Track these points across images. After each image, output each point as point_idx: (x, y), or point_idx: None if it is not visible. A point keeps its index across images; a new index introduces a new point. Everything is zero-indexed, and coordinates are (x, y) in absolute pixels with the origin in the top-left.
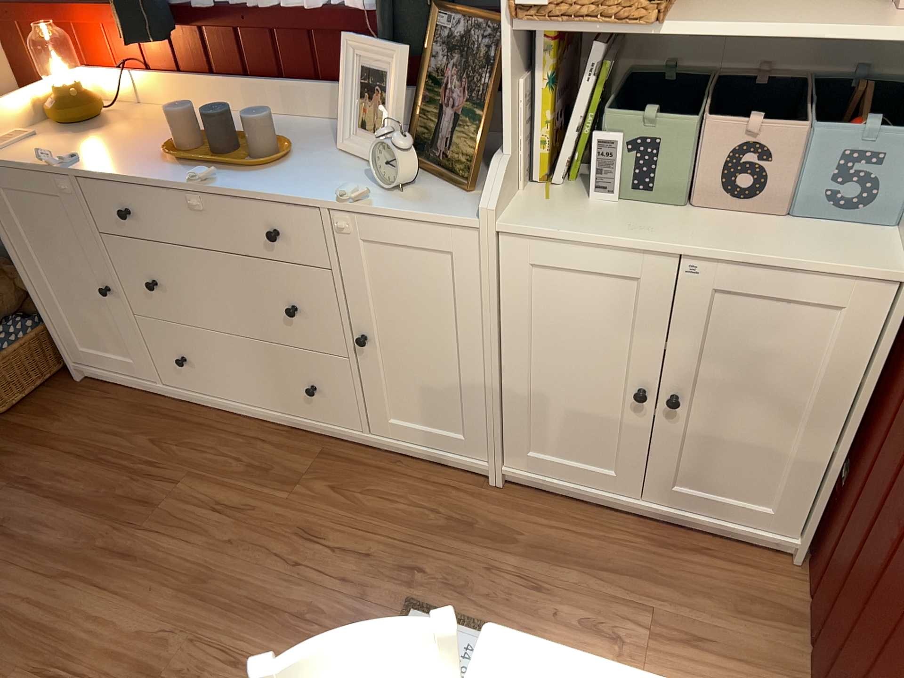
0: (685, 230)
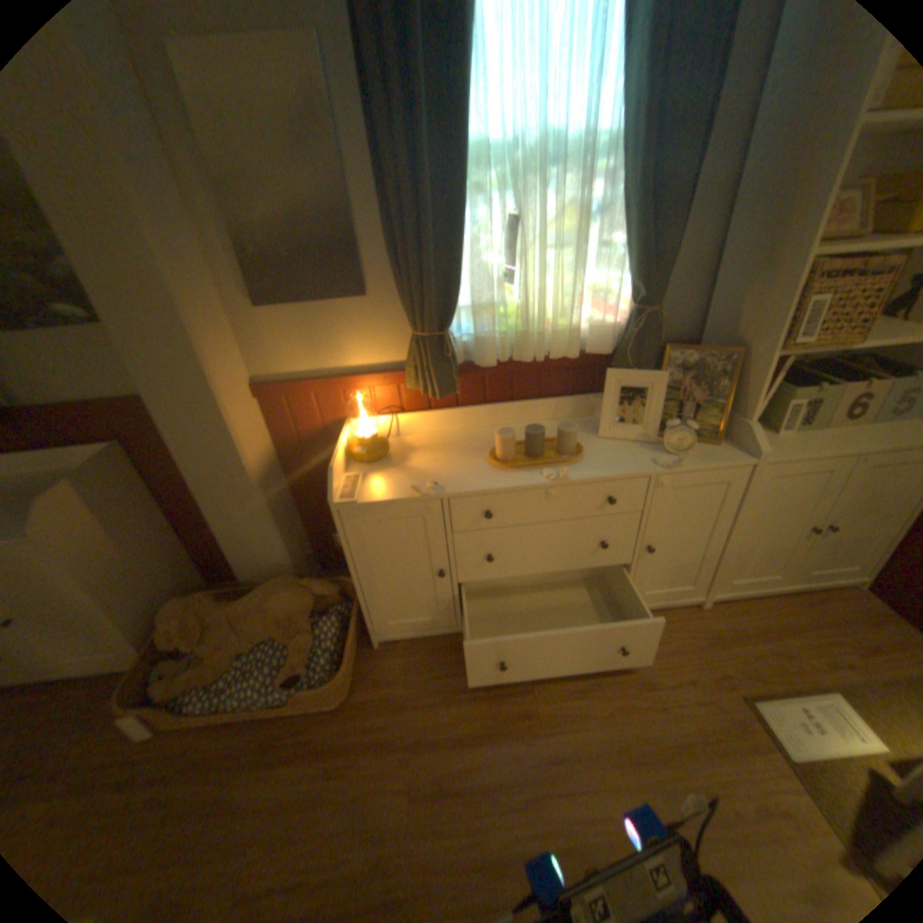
0: (846, 438)
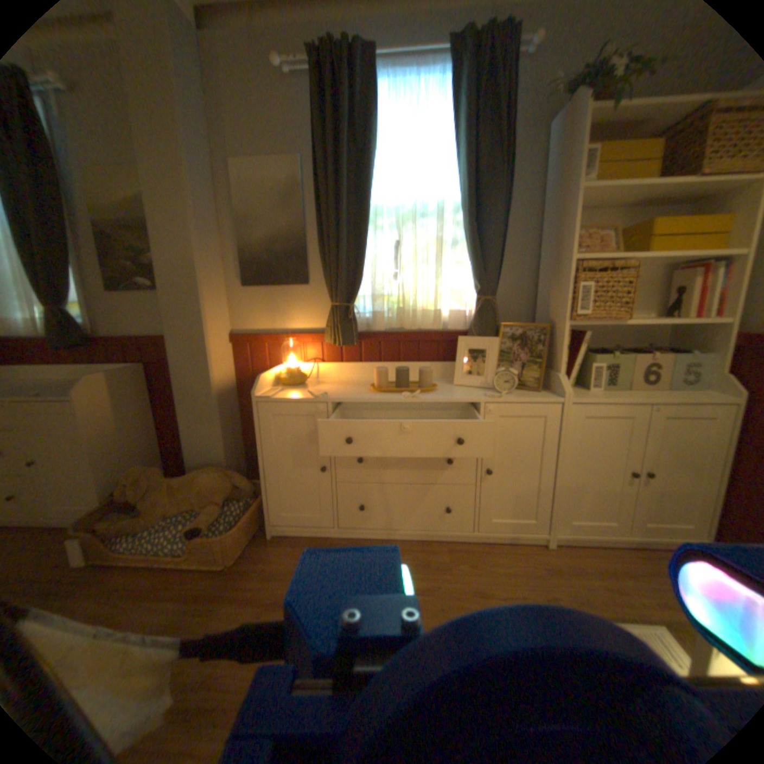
0: (643, 396)
